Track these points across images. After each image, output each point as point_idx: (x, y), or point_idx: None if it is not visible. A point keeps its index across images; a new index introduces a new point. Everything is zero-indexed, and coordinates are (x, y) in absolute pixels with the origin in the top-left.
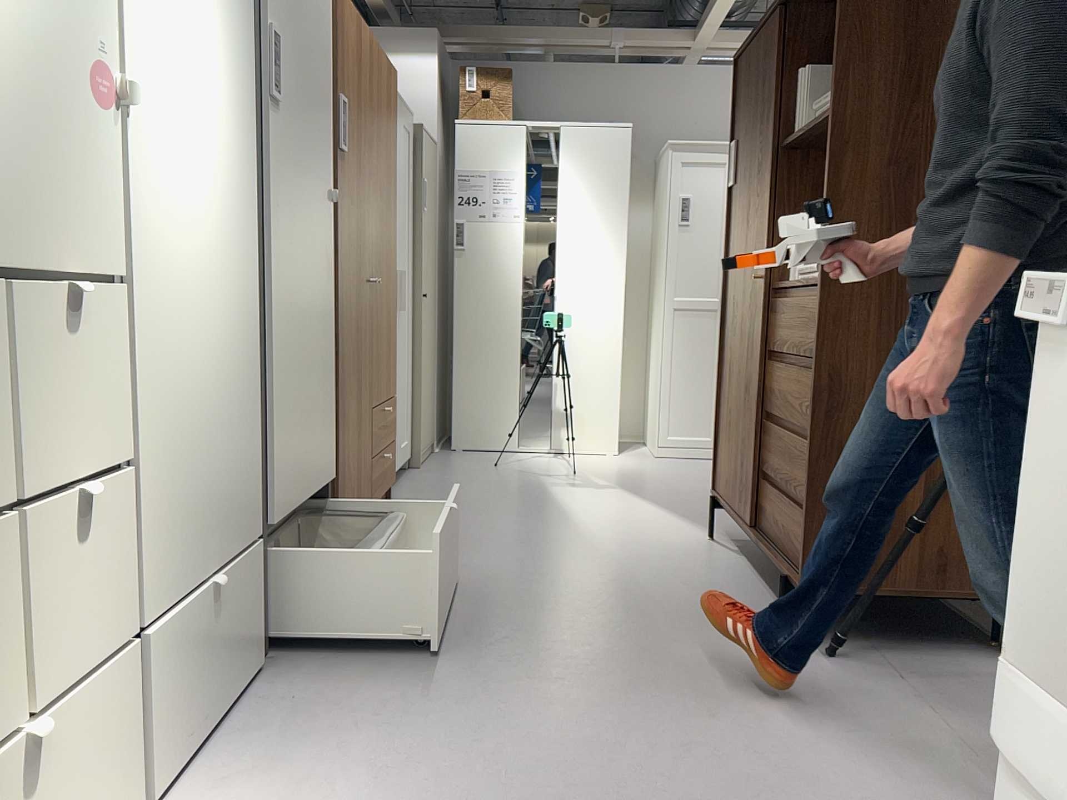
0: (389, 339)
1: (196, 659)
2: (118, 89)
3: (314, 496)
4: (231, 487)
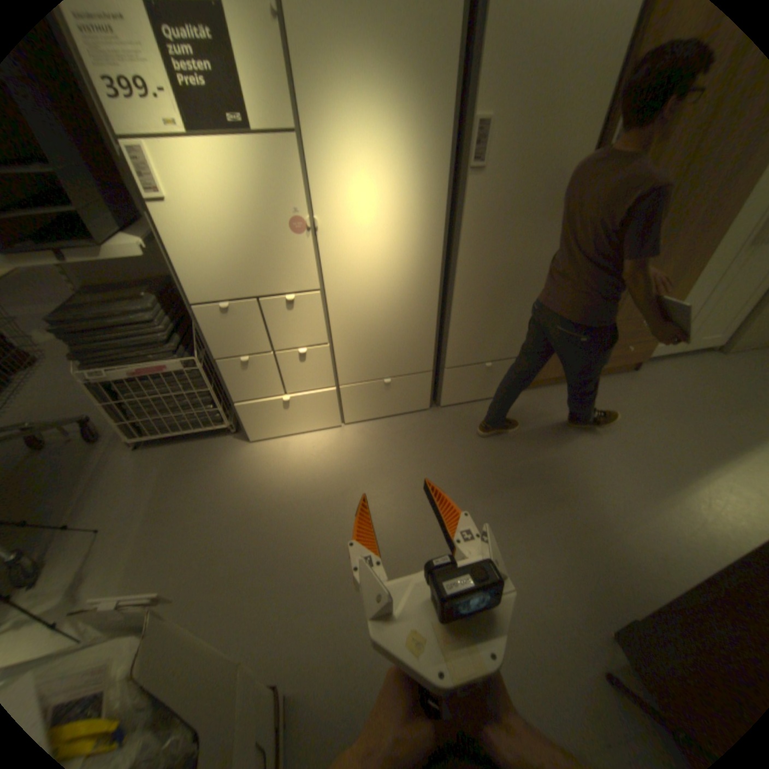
0: (680, 278)
1: (375, 398)
2: (309, 226)
3: (502, 360)
4: (407, 353)
